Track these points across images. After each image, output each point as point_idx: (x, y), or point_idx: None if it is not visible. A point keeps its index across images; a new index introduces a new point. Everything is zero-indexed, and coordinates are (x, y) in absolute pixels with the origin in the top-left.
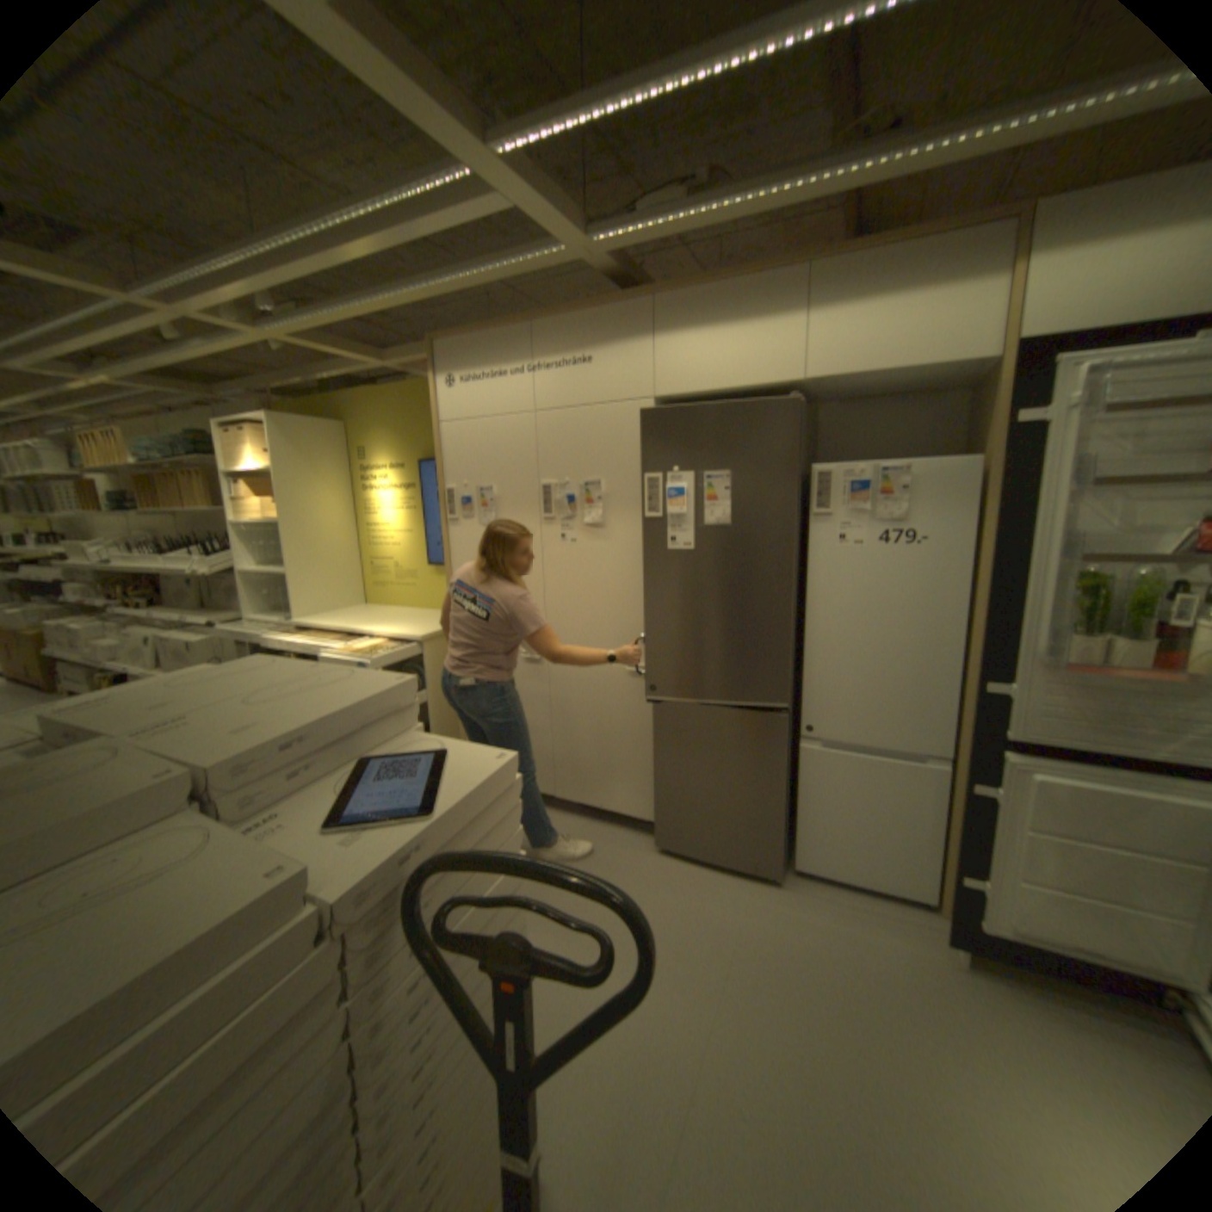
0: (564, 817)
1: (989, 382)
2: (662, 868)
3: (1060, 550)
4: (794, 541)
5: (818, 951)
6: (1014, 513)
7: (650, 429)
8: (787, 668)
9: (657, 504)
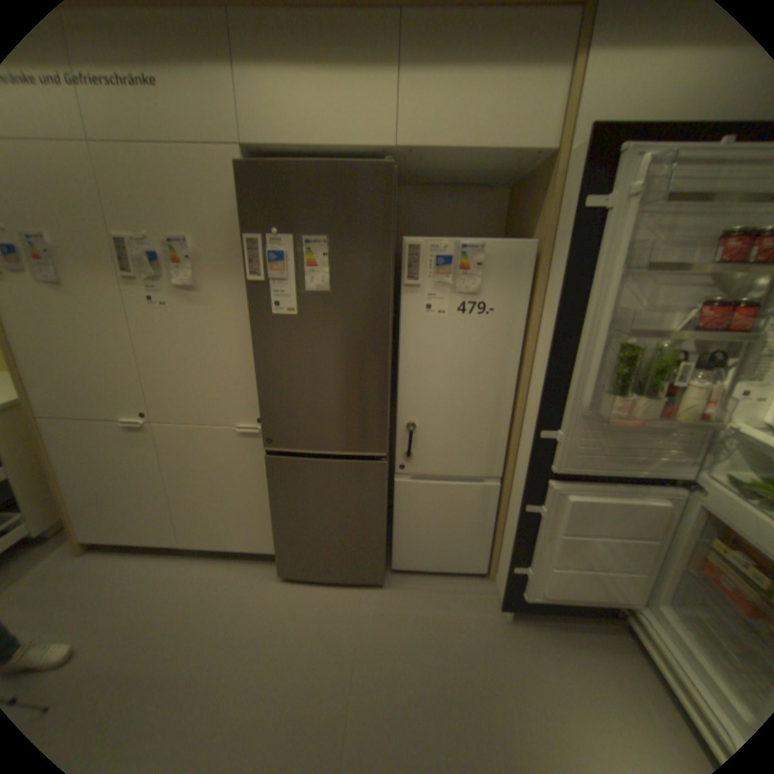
0: (189, 564)
1: (534, 178)
2: (284, 597)
3: (608, 325)
4: (389, 309)
5: (415, 642)
6: (573, 291)
7: (236, 178)
8: (385, 423)
9: (251, 266)
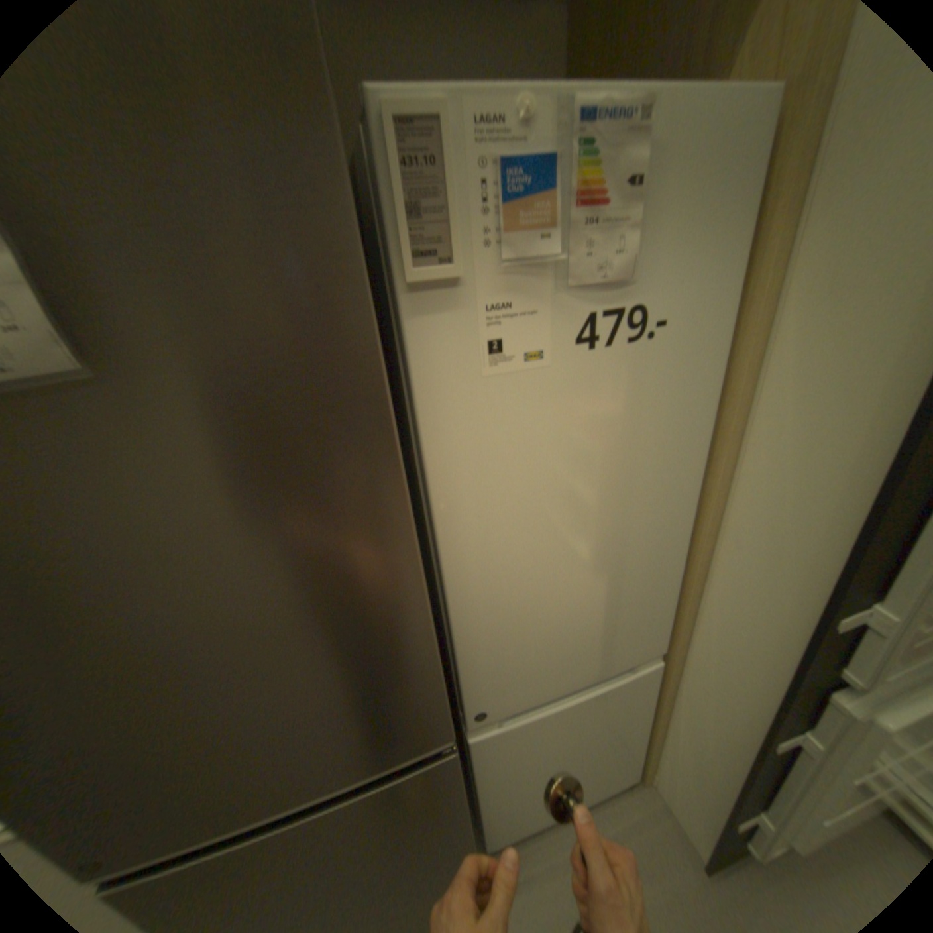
0: None
1: None
2: None
3: None
4: (383, 390)
5: None
6: None
7: None
8: (435, 690)
9: None
